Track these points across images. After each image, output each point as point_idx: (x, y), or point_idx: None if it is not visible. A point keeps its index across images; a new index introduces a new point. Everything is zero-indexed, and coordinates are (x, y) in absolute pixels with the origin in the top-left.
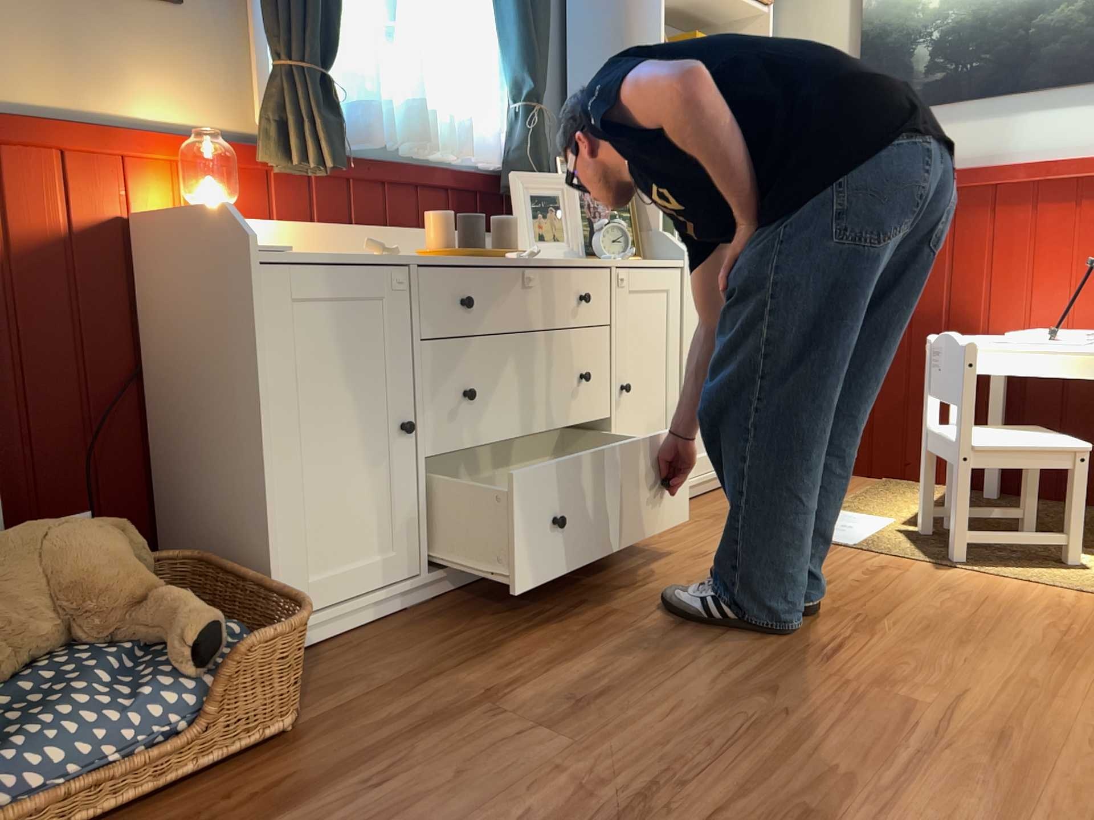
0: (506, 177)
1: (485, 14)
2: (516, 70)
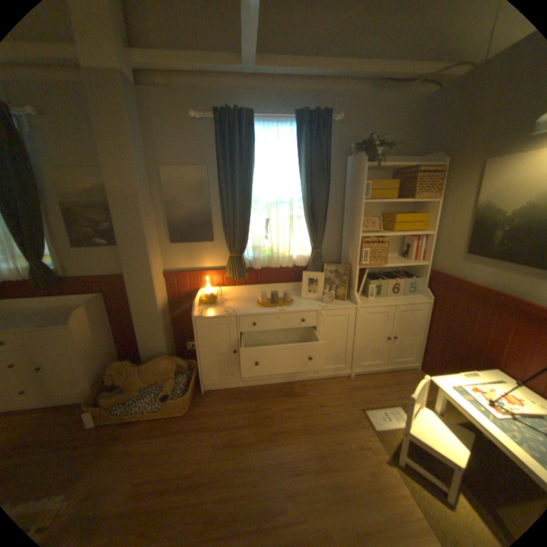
0: (307, 269)
1: (302, 223)
2: (309, 240)
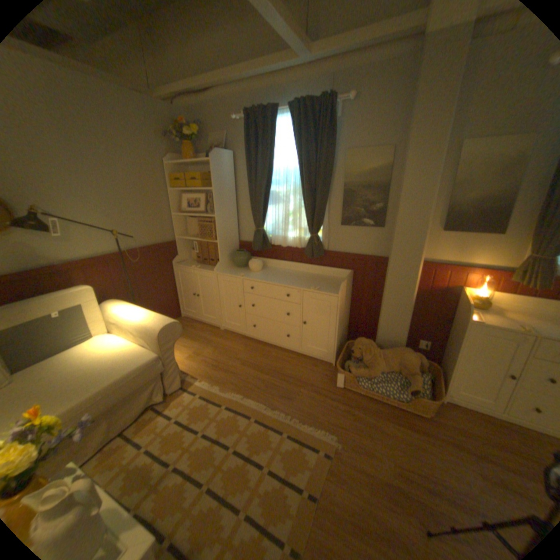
0: None
1: None
2: None
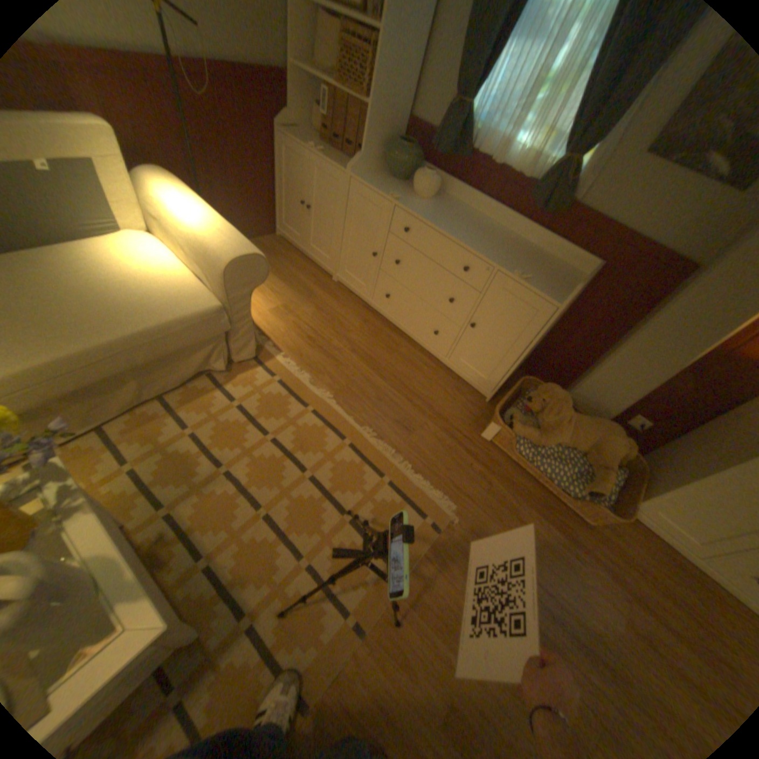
0: None
1: None
2: None
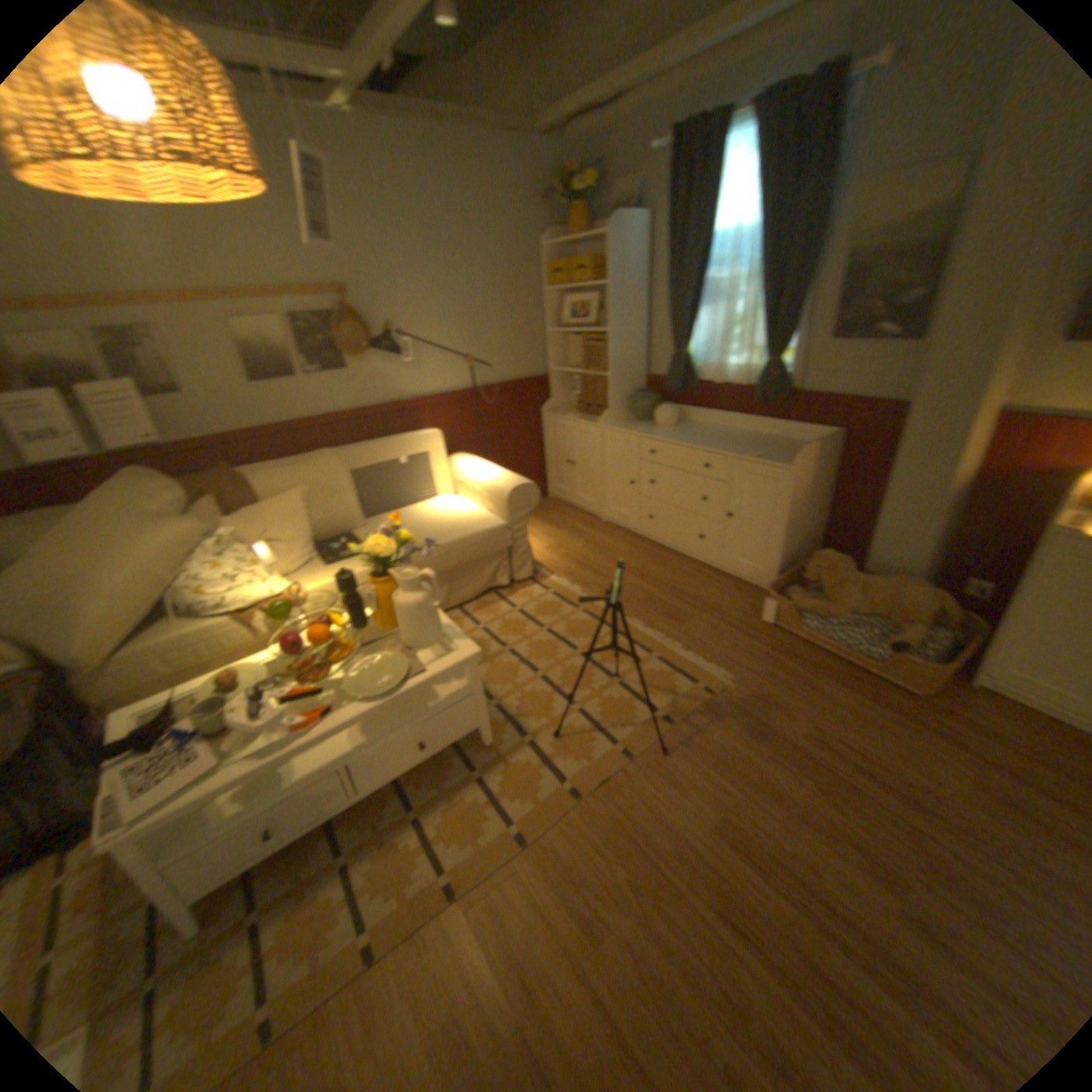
0: None
1: None
2: None
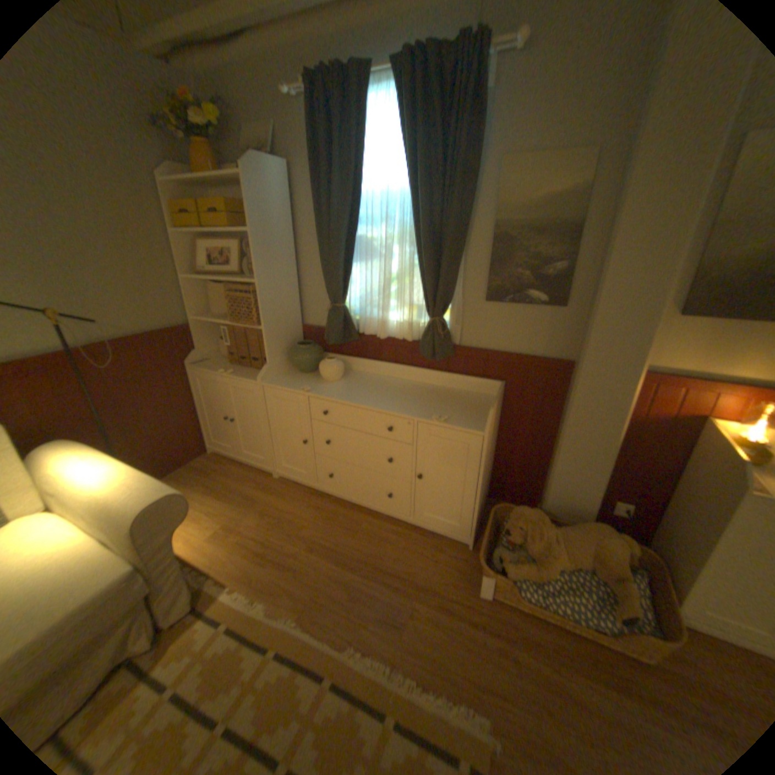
0: None
1: None
2: None
